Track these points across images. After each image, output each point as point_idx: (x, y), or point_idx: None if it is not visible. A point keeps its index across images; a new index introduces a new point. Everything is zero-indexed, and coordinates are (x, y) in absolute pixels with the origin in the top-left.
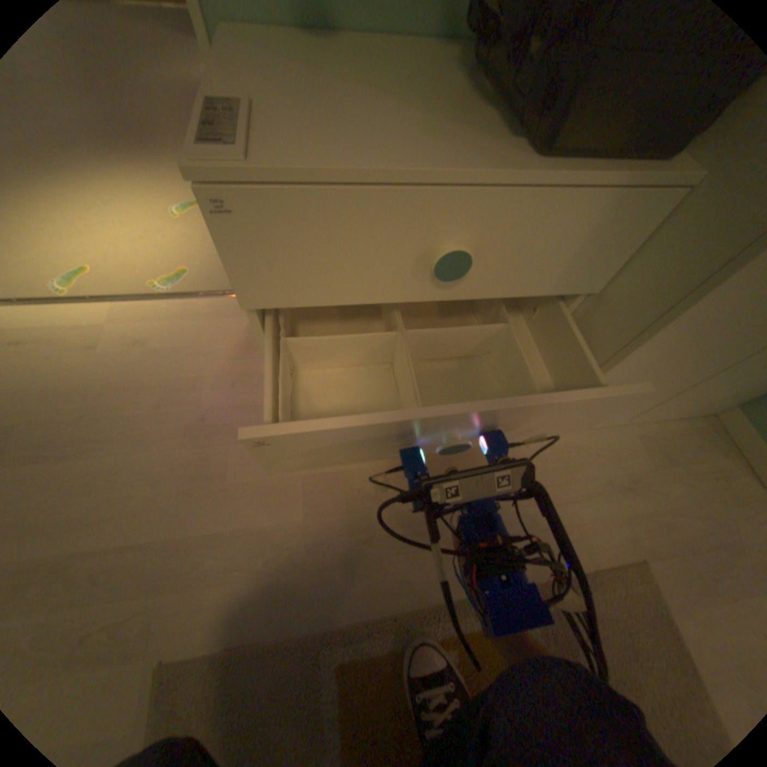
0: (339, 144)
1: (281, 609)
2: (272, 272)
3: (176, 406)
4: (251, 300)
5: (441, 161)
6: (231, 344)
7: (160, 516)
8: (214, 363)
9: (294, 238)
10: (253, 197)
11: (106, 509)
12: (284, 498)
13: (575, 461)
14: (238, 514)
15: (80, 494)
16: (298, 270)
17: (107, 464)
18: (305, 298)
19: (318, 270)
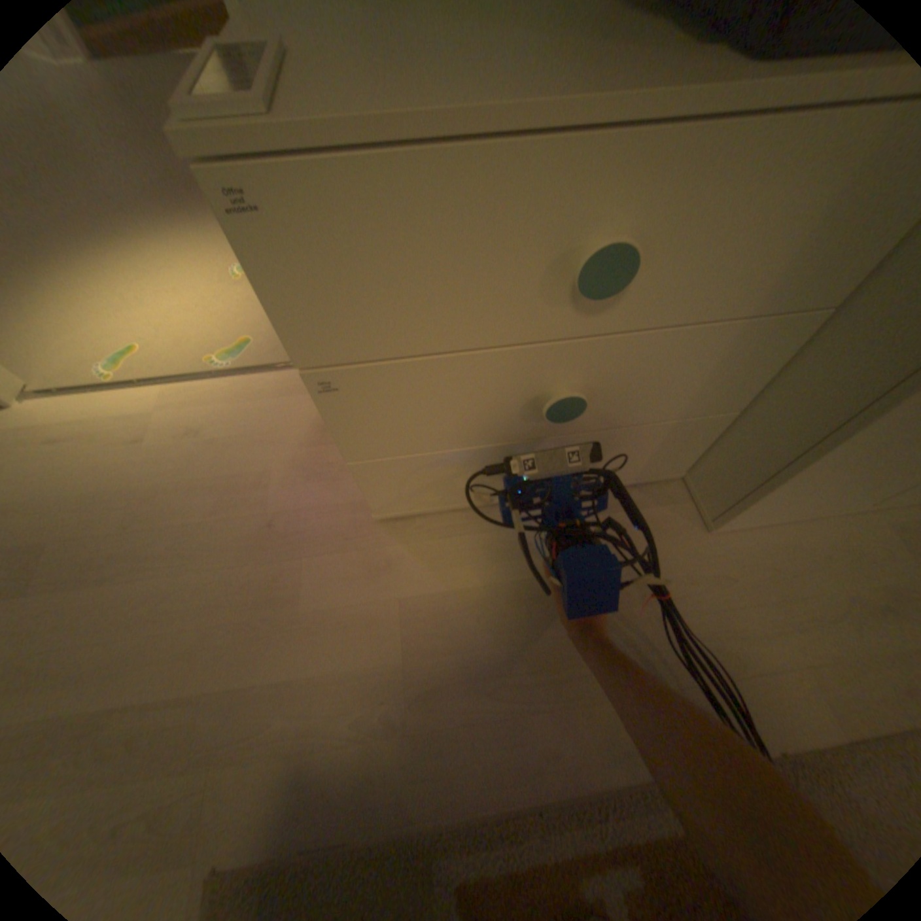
0: (417, 79)
1: (375, 794)
2: (332, 307)
3: (237, 511)
4: (308, 354)
5: (588, 86)
6: (304, 428)
7: (215, 658)
8: (283, 453)
9: (358, 248)
10: (288, 181)
11: (149, 649)
12: (376, 631)
13: (795, 569)
14: (315, 655)
15: (118, 629)
16: (370, 302)
17: (151, 589)
18: (385, 347)
19: (399, 300)
